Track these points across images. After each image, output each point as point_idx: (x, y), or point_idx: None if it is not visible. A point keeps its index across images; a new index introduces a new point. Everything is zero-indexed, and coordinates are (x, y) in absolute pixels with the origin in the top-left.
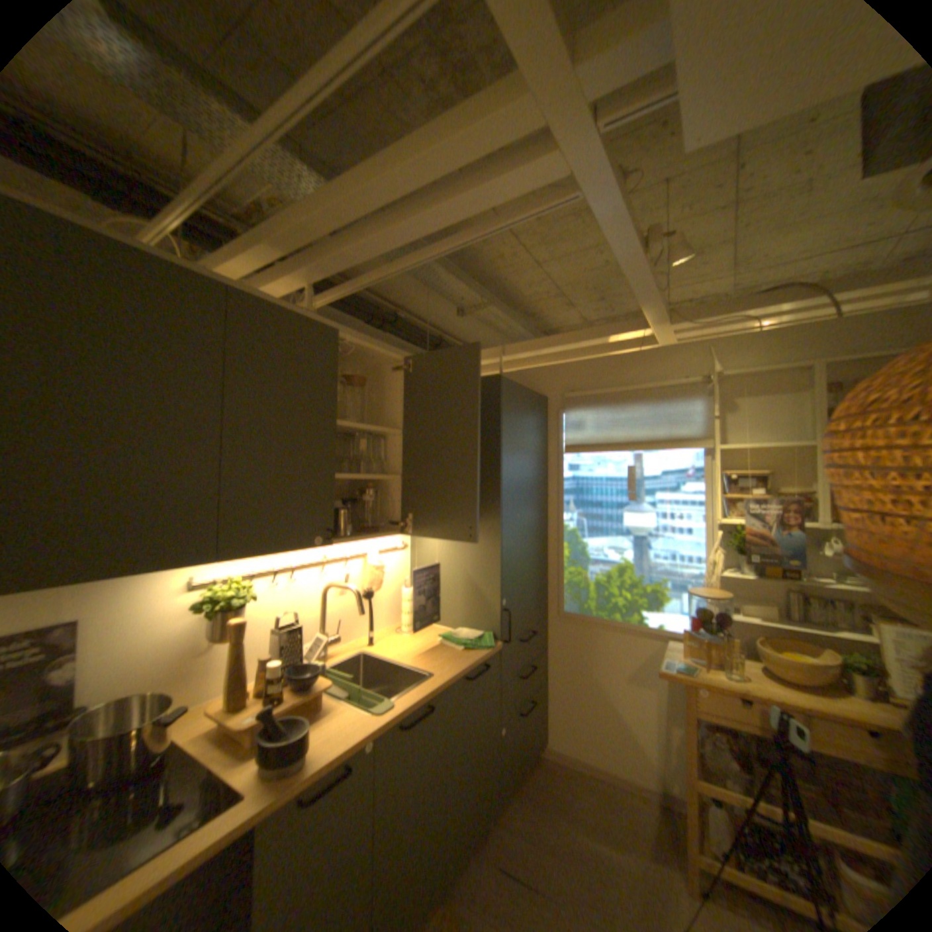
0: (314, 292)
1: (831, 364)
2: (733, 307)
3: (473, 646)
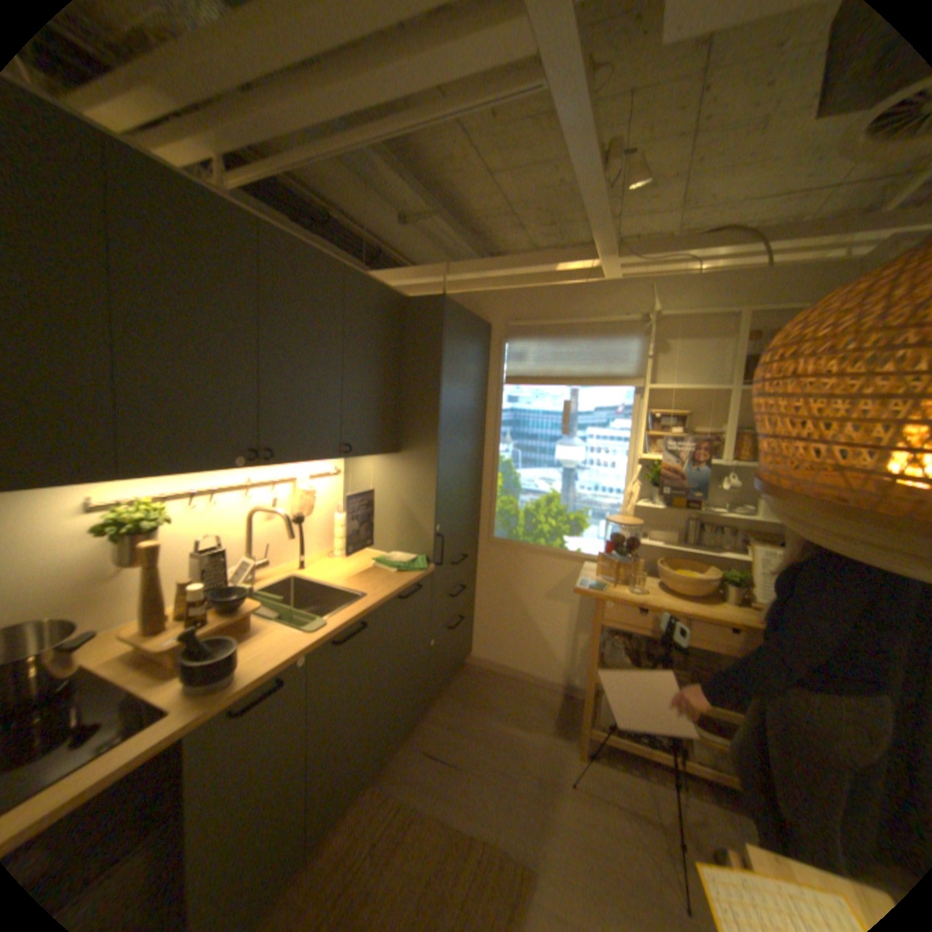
0: (226, 167)
1: (756, 313)
2: (679, 246)
3: (407, 568)
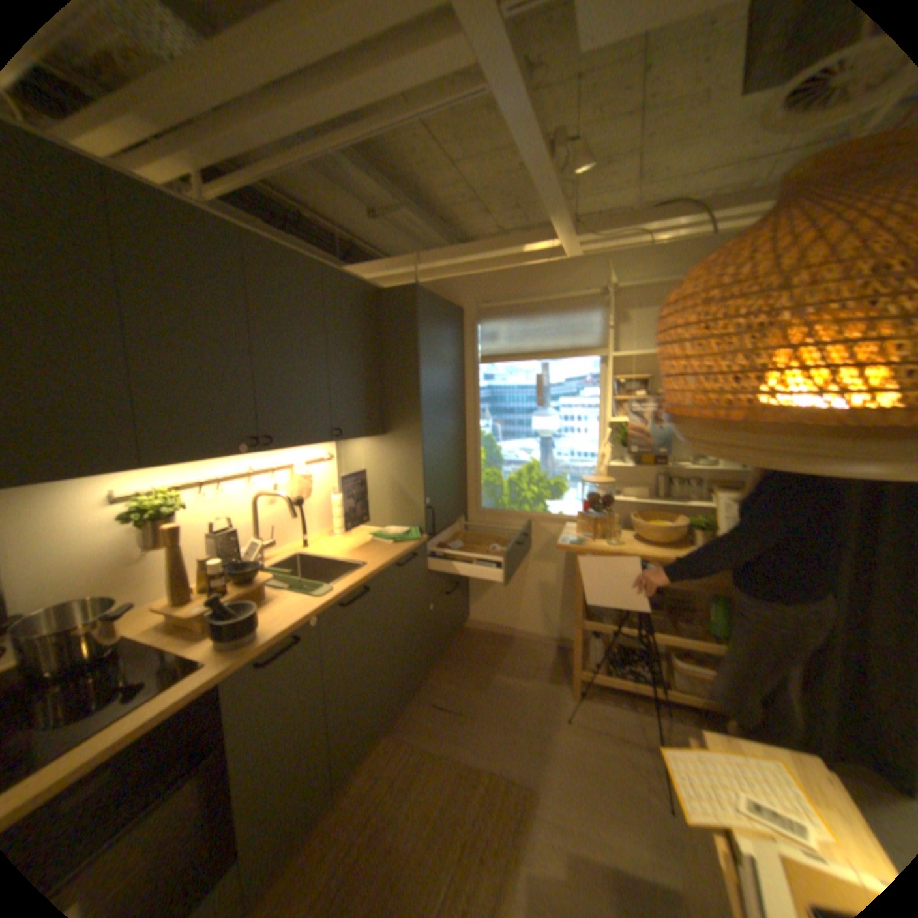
0: (203, 180)
1: None
2: (631, 221)
3: (402, 540)
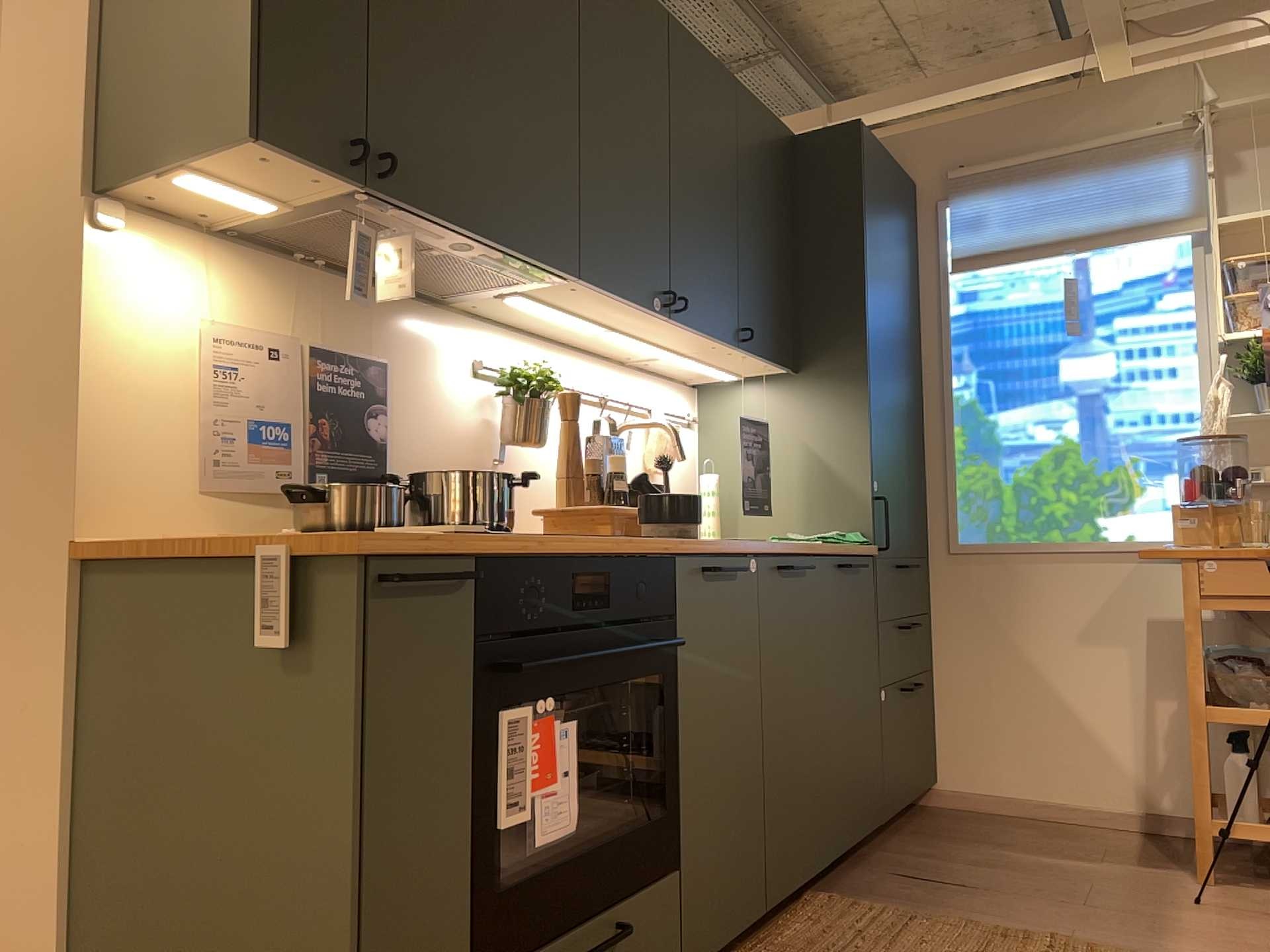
0: None
1: None
2: (1224, 12)
3: (839, 539)
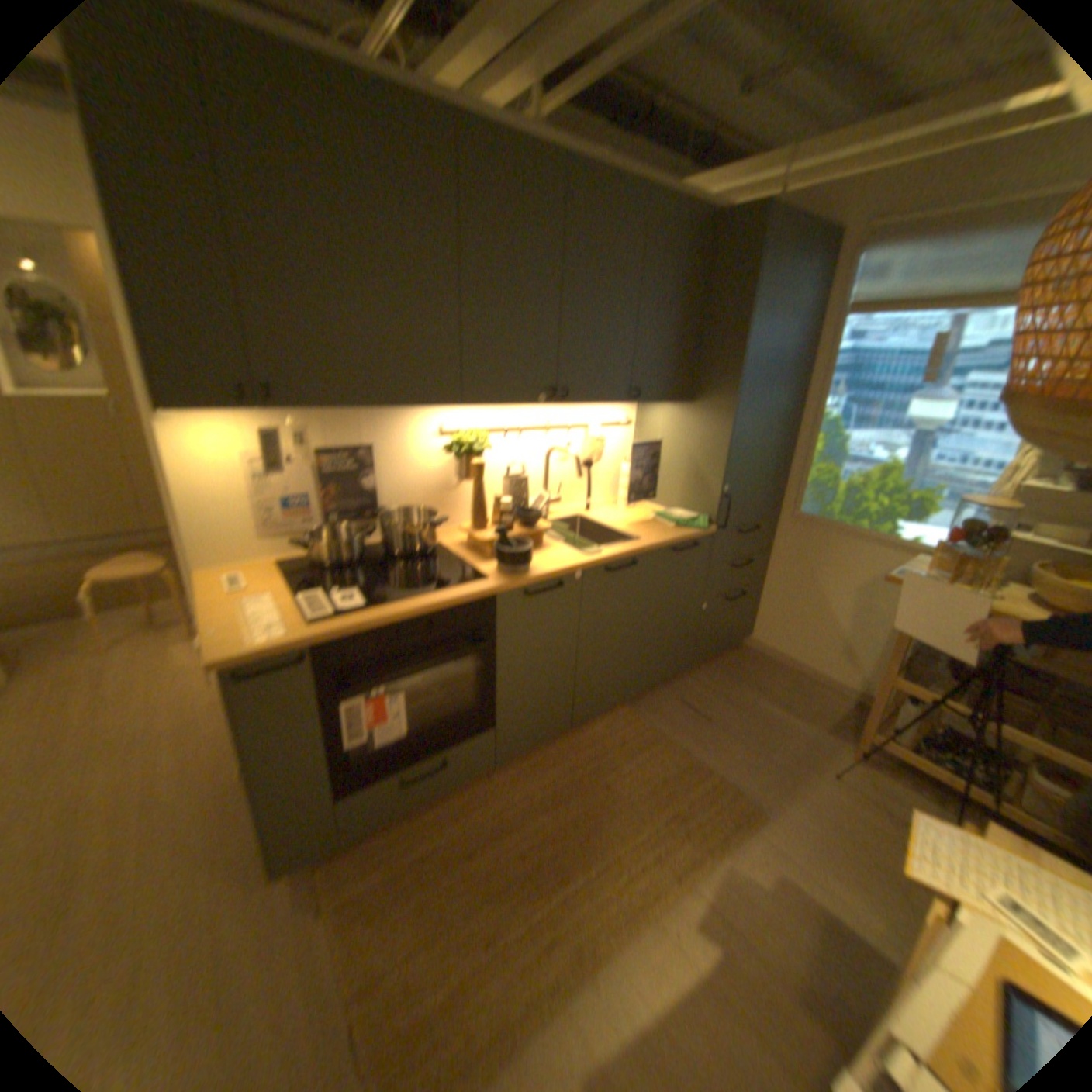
0: (540, 92)
1: None
2: None
3: (684, 525)
